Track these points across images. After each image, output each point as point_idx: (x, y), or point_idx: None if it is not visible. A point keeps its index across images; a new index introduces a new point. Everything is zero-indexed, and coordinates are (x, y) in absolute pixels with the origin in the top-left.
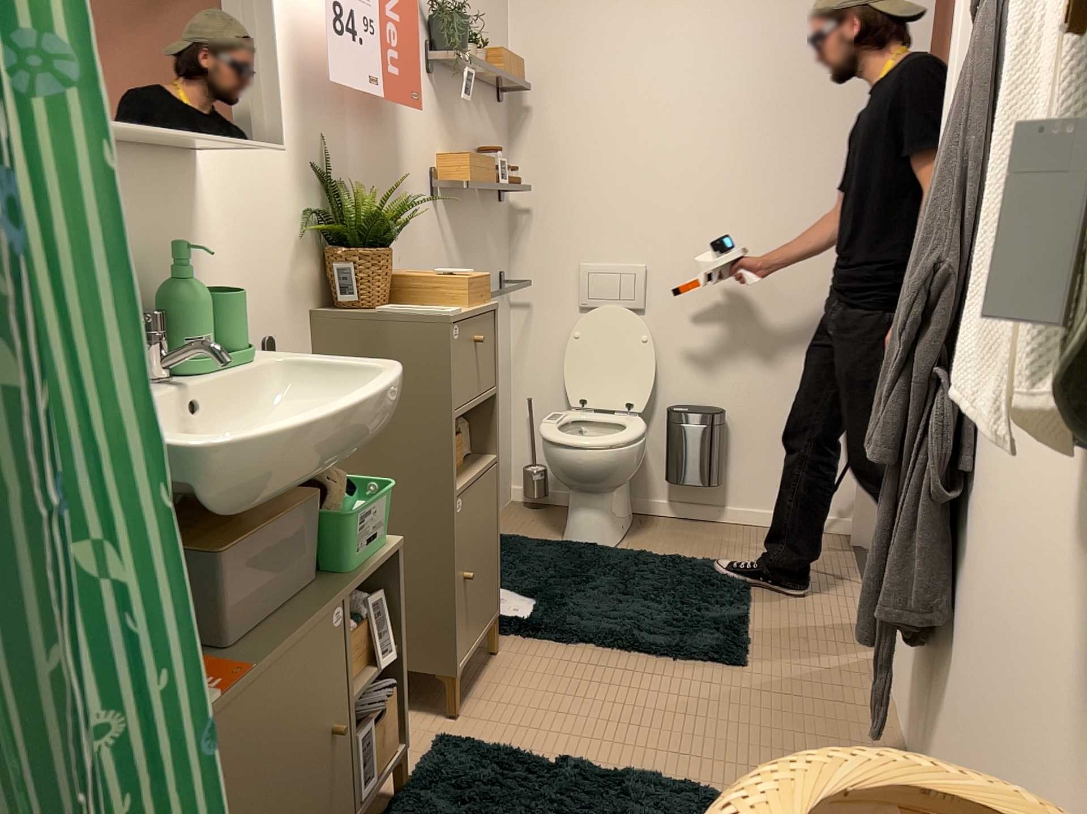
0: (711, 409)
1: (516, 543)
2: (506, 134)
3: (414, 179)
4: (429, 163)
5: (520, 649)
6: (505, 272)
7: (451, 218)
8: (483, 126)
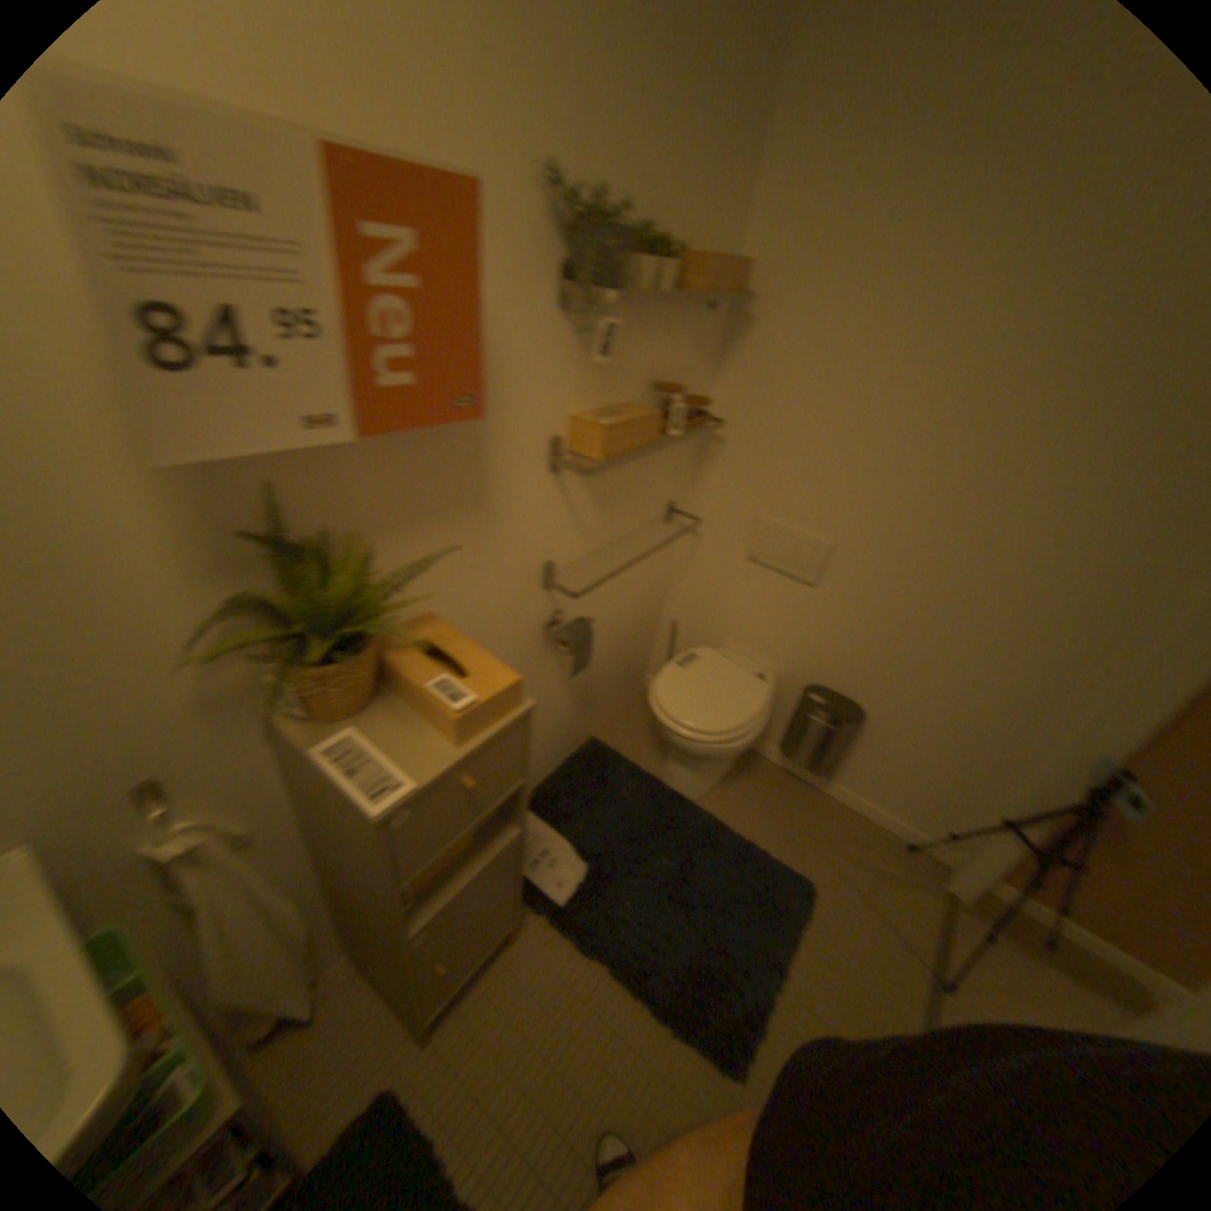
0: (852, 707)
1: (611, 766)
2: (718, 339)
3: (510, 459)
4: (547, 427)
5: (534, 949)
6: (679, 498)
7: (587, 477)
8: (672, 343)
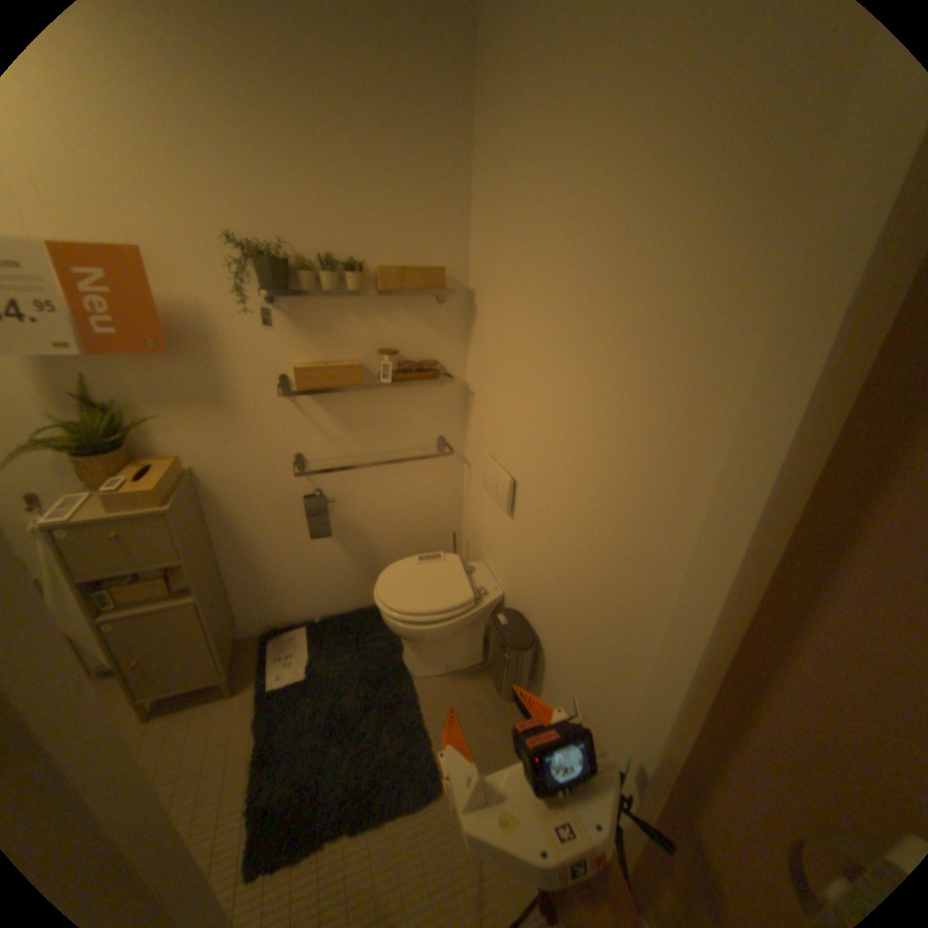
0: (528, 635)
1: (377, 624)
2: (457, 322)
3: (240, 383)
4: (270, 368)
5: (234, 709)
6: (448, 434)
7: (321, 403)
8: (394, 323)
